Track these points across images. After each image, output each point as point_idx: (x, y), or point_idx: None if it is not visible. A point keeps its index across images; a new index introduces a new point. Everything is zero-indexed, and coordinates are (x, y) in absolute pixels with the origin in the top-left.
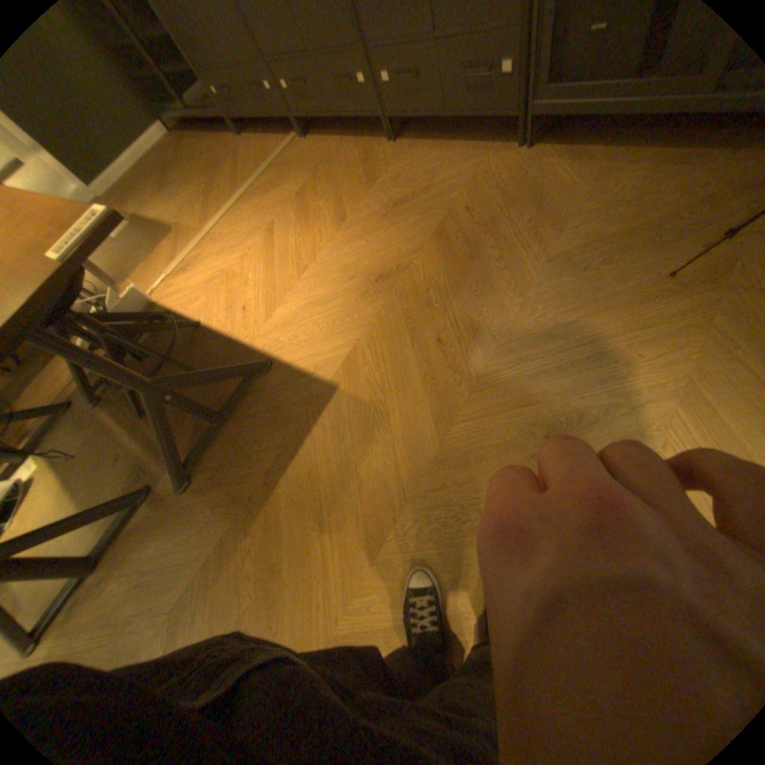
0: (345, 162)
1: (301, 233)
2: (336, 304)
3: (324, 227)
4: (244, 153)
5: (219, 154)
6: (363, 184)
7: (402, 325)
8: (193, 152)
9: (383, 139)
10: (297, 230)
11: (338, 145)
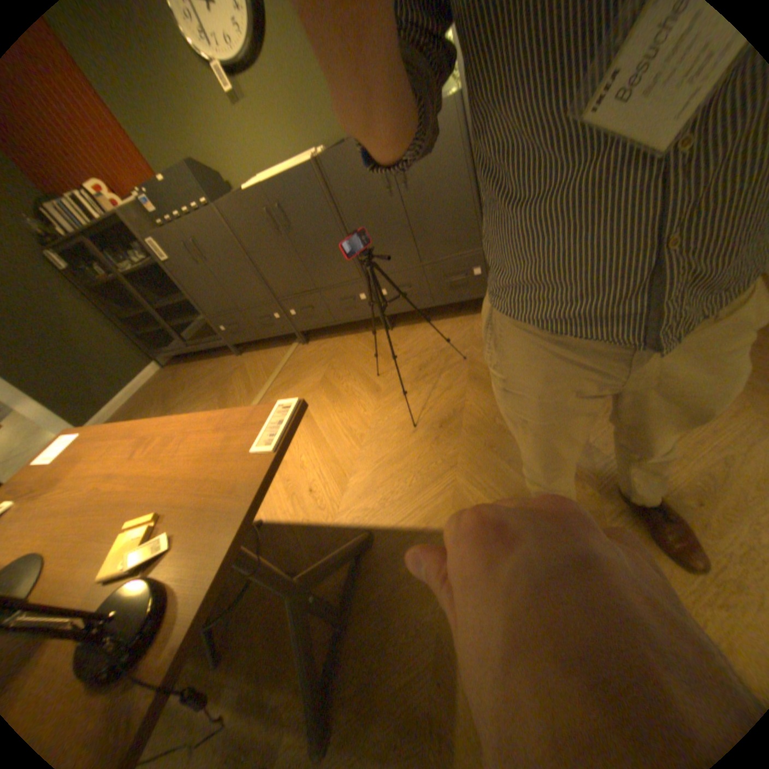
0: (355, 350)
1: (342, 409)
2: (412, 455)
3: (362, 399)
4: (251, 365)
5: (225, 371)
6: (382, 361)
7: (489, 453)
8: (195, 375)
9: (381, 330)
10: (336, 408)
11: (342, 342)
